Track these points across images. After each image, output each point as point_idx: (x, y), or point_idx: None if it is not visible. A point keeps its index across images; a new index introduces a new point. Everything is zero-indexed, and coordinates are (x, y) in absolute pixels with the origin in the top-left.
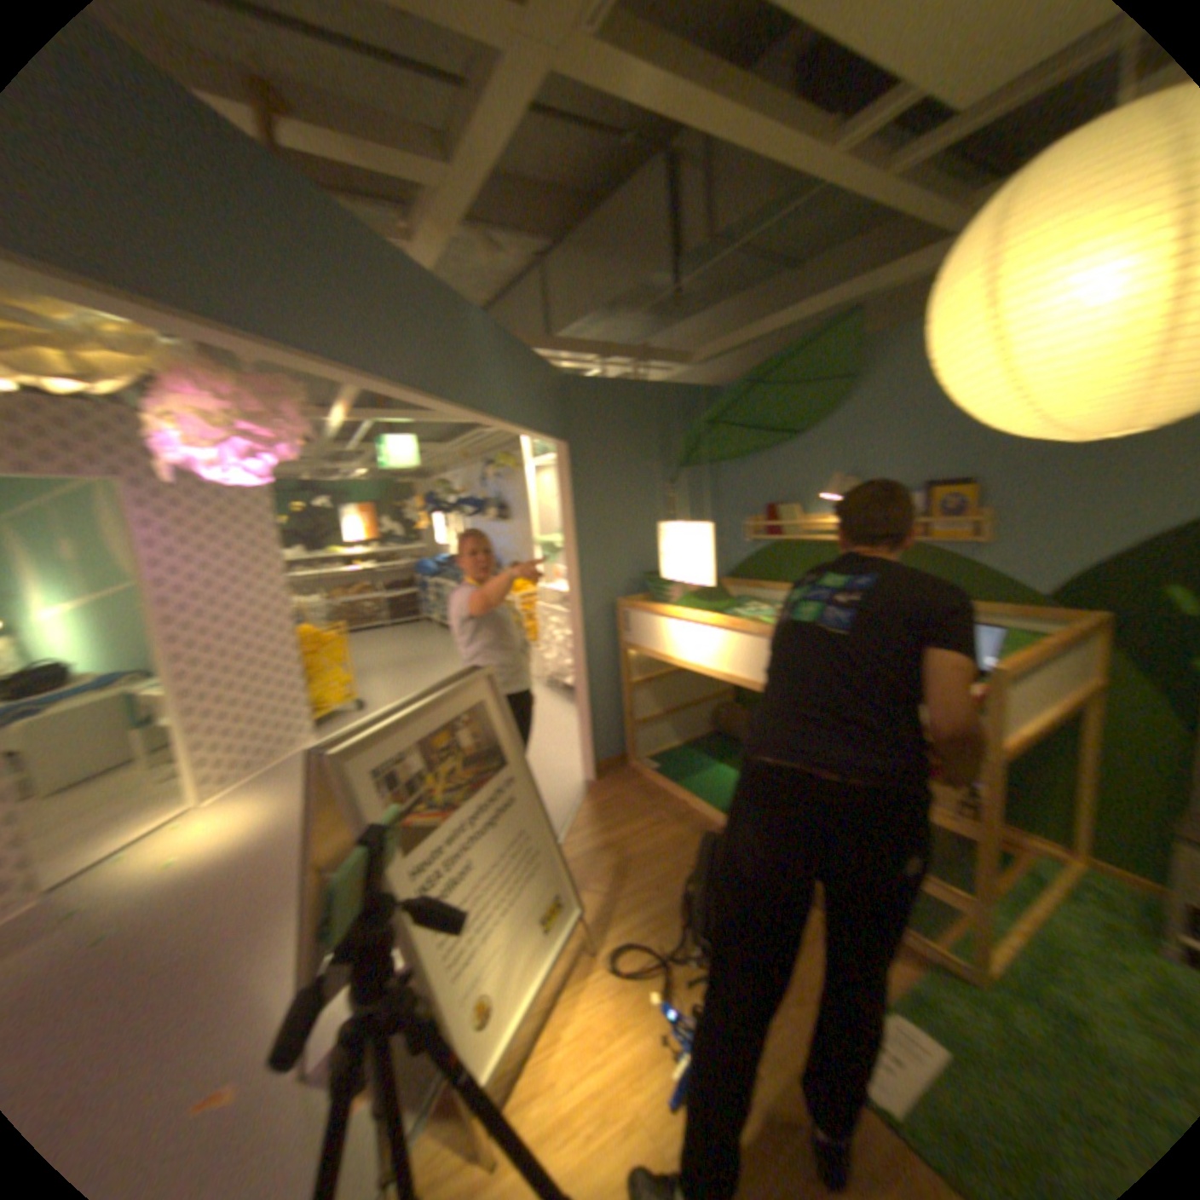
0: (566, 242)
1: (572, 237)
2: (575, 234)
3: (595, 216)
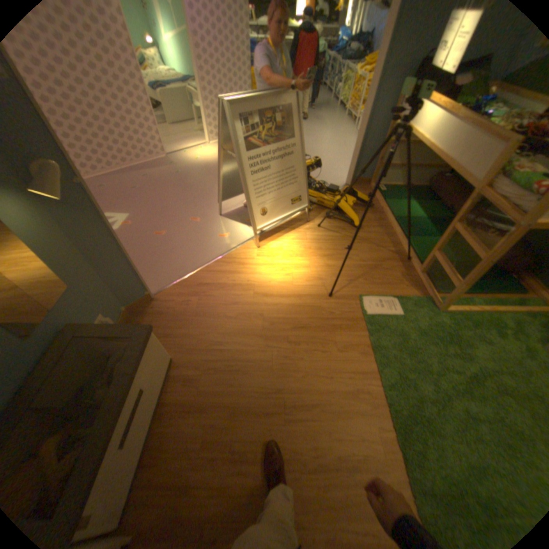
0: None
1: None
2: None
3: None
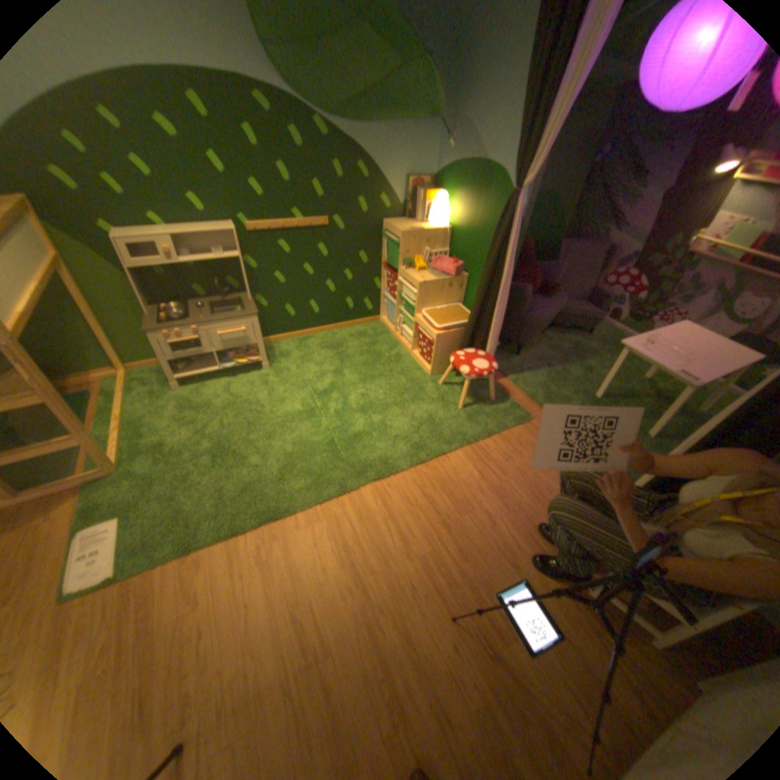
0: None
1: None
2: None
3: None
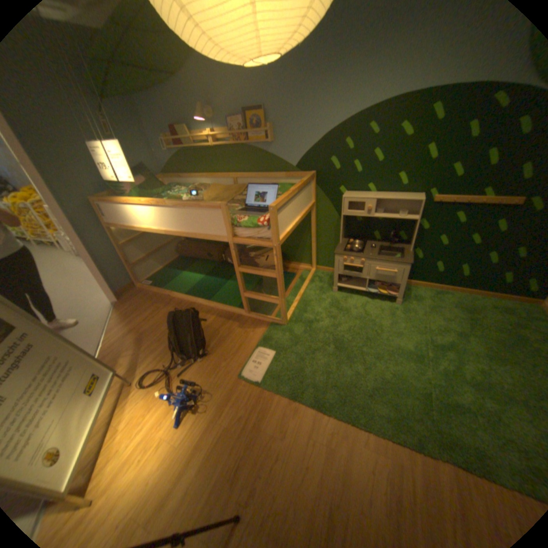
0: None
1: None
2: None
3: None
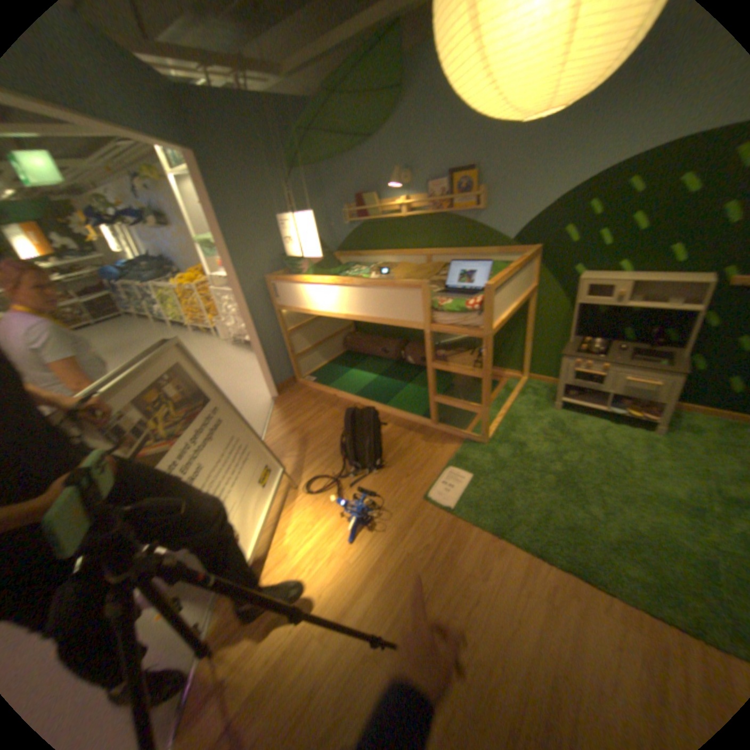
0: None
1: None
2: None
3: None
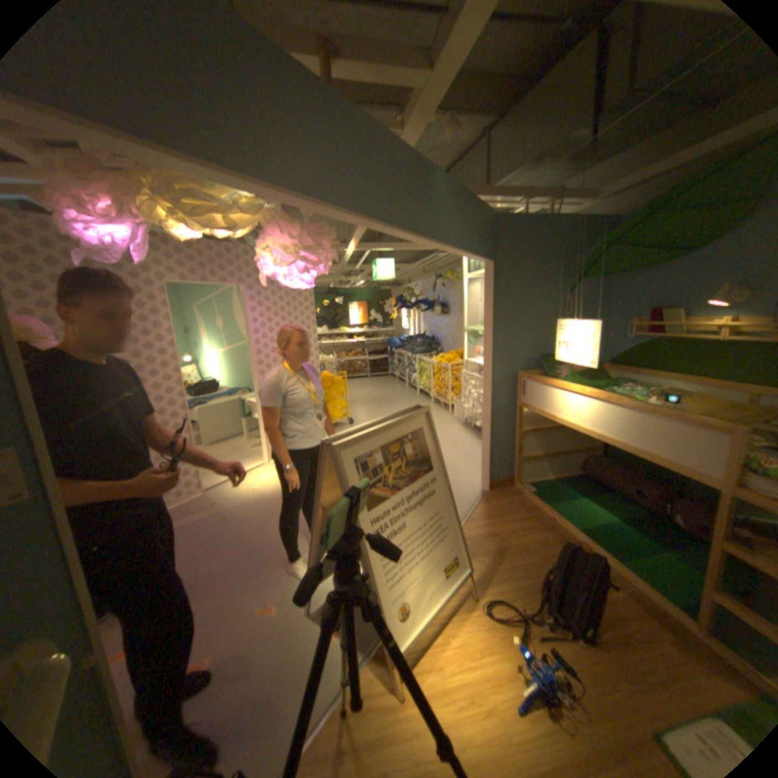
0: (510, 115)
1: (515, 110)
2: (518, 108)
3: (535, 91)
